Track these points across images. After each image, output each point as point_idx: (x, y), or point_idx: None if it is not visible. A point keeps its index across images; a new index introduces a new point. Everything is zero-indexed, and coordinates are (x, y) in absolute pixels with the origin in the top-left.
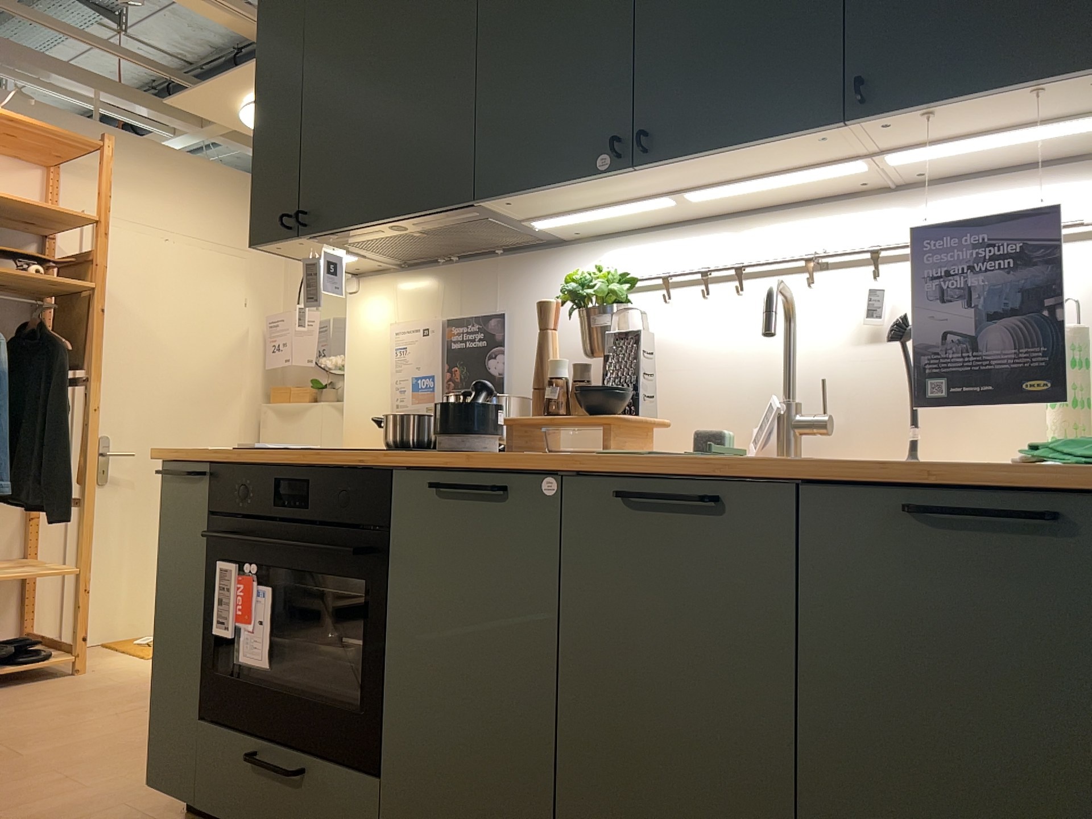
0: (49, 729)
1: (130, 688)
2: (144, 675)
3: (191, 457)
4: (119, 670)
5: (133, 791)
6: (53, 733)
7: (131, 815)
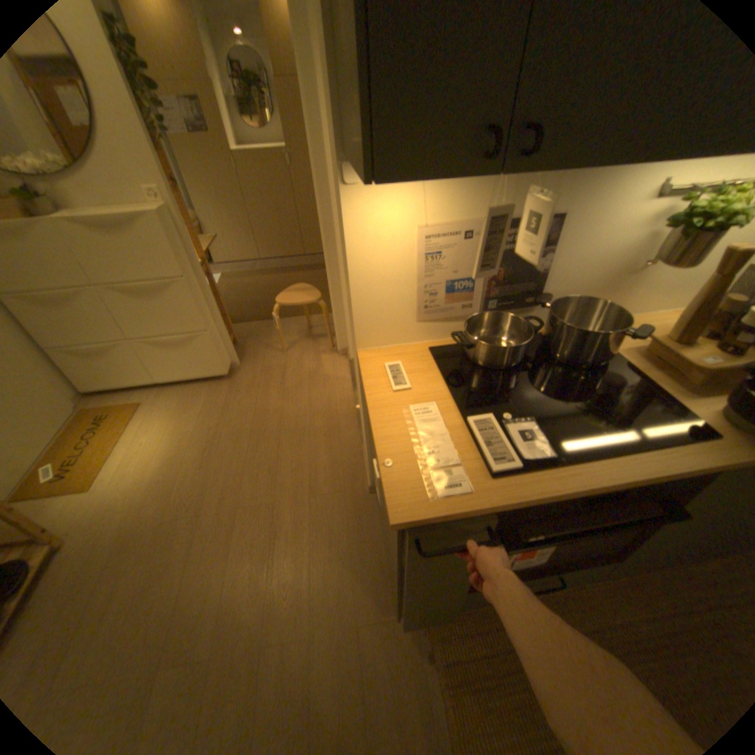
0: (169, 617)
1: (140, 529)
2: (125, 509)
3: (472, 514)
4: (91, 518)
5: (339, 611)
6: (181, 618)
7: (375, 628)
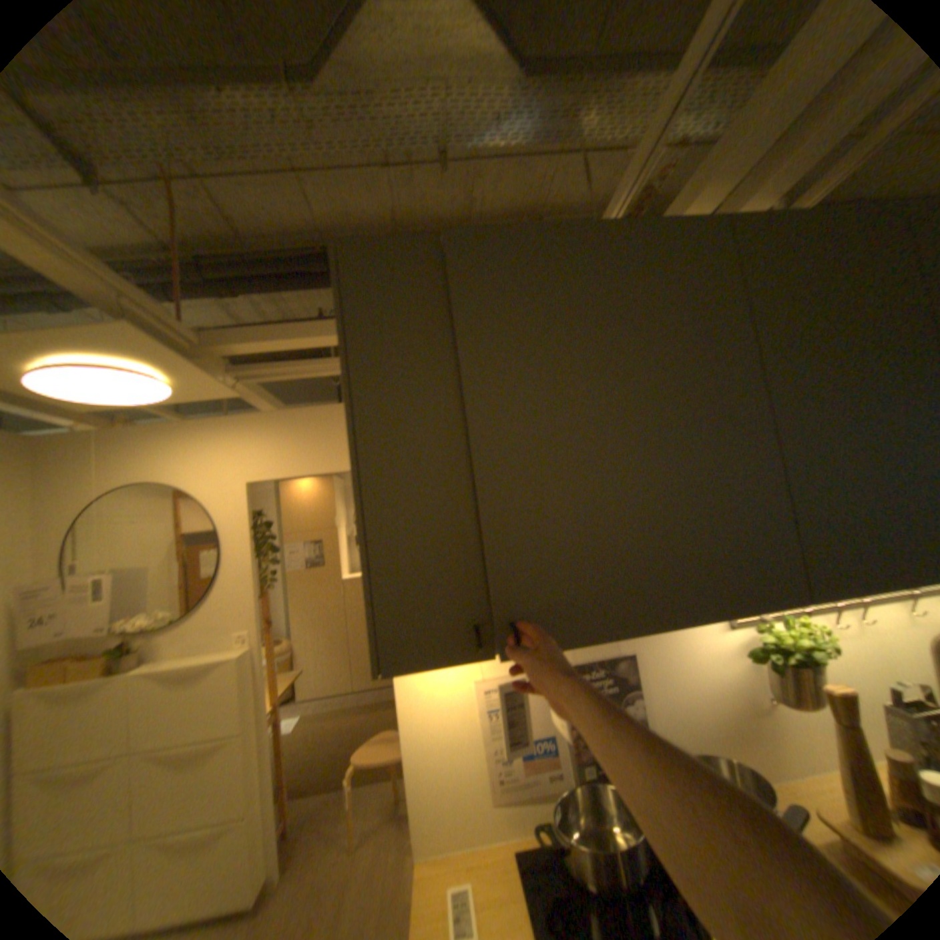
0: None
1: None
2: None
3: None
4: None
5: None
6: None
7: None
